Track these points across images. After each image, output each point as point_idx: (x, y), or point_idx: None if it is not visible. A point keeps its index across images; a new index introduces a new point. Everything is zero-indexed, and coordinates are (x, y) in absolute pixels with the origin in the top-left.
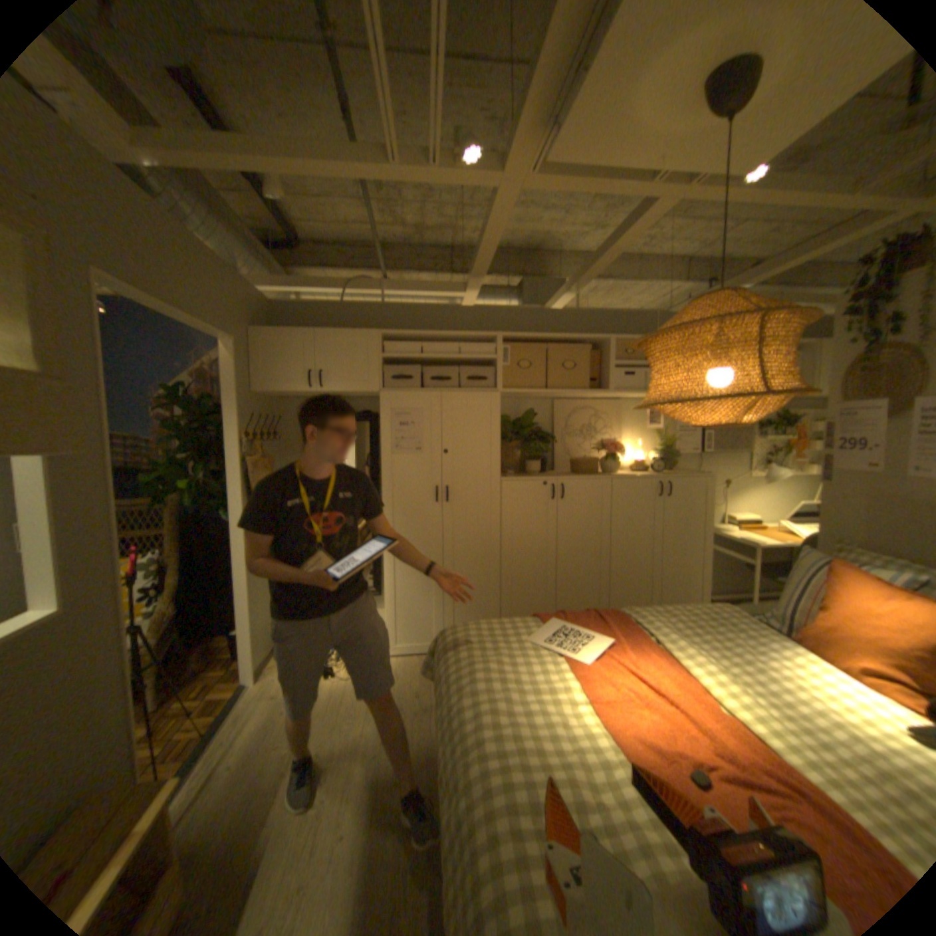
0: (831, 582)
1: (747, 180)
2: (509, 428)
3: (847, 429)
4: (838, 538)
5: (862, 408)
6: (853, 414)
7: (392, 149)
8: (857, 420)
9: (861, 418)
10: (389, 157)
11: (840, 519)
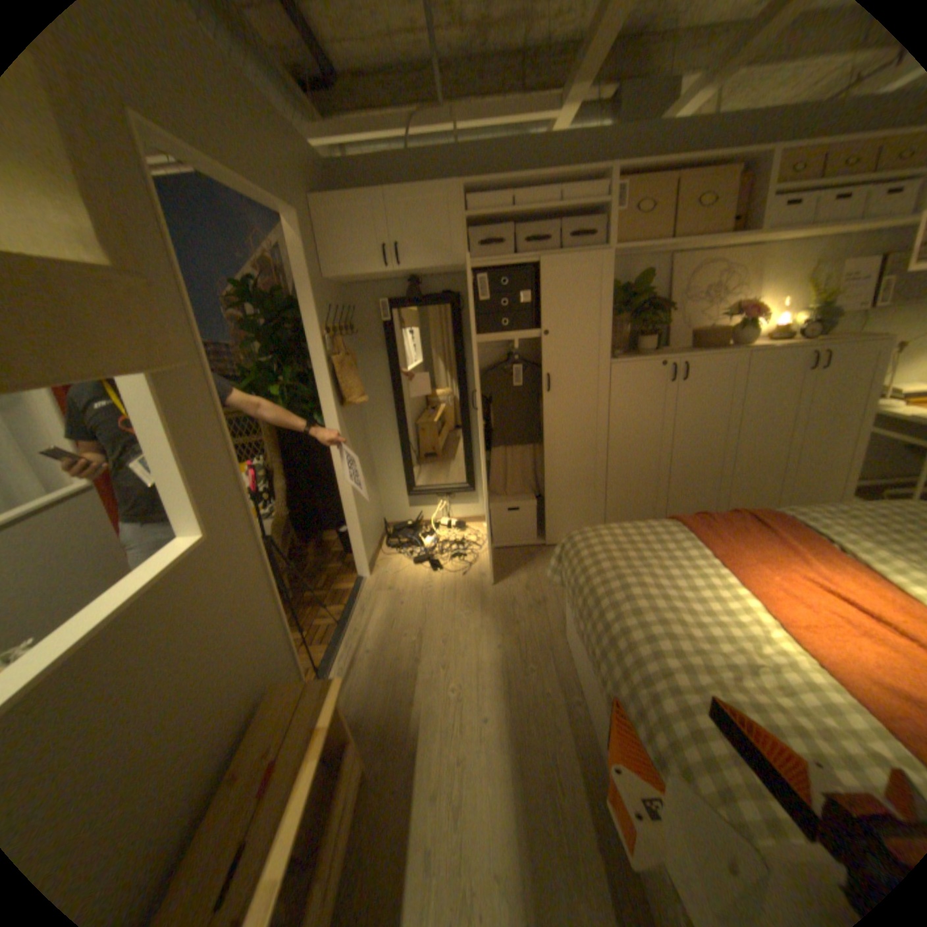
0: None
1: None
2: (616, 298)
3: None
4: None
5: None
6: None
7: None
8: None
9: None
10: None
11: None
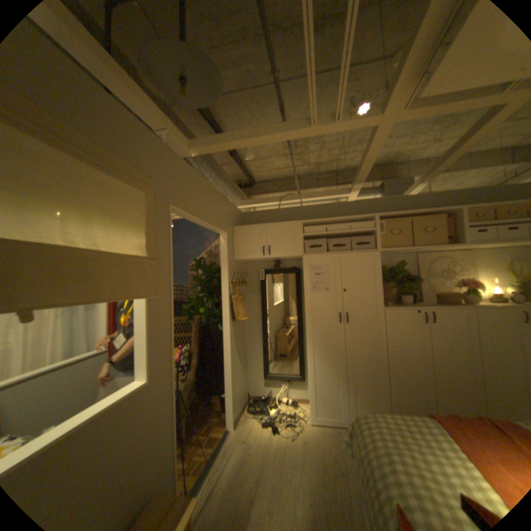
0: None
1: None
2: (386, 274)
3: None
4: None
5: None
6: None
7: (313, 118)
8: None
9: None
10: (311, 123)
11: None
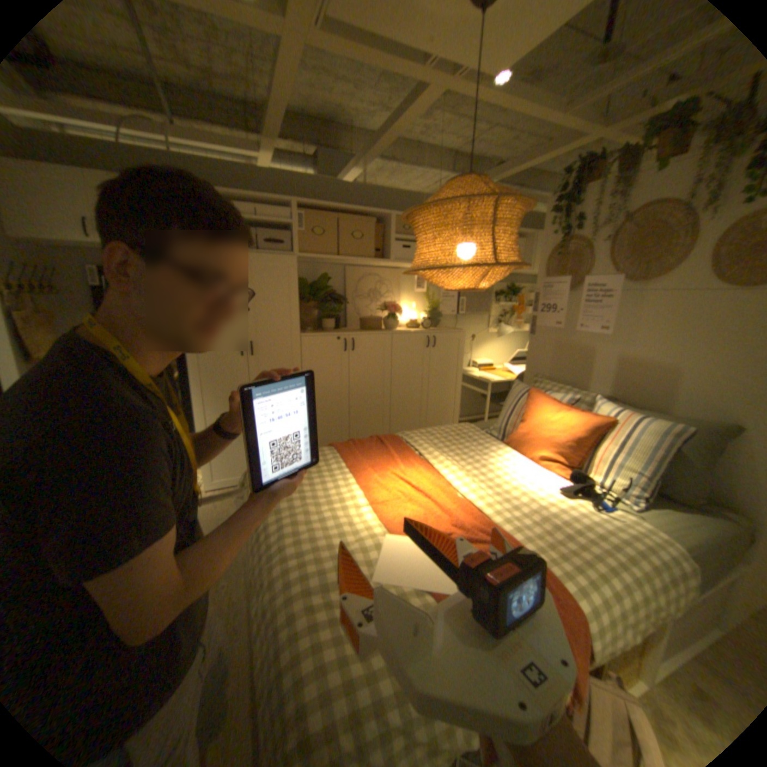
0: (529, 403)
1: (498, 83)
2: (308, 290)
3: (547, 298)
4: (536, 373)
5: (557, 283)
6: (551, 287)
7: None
8: (553, 291)
9: (556, 290)
10: None
11: (538, 361)
